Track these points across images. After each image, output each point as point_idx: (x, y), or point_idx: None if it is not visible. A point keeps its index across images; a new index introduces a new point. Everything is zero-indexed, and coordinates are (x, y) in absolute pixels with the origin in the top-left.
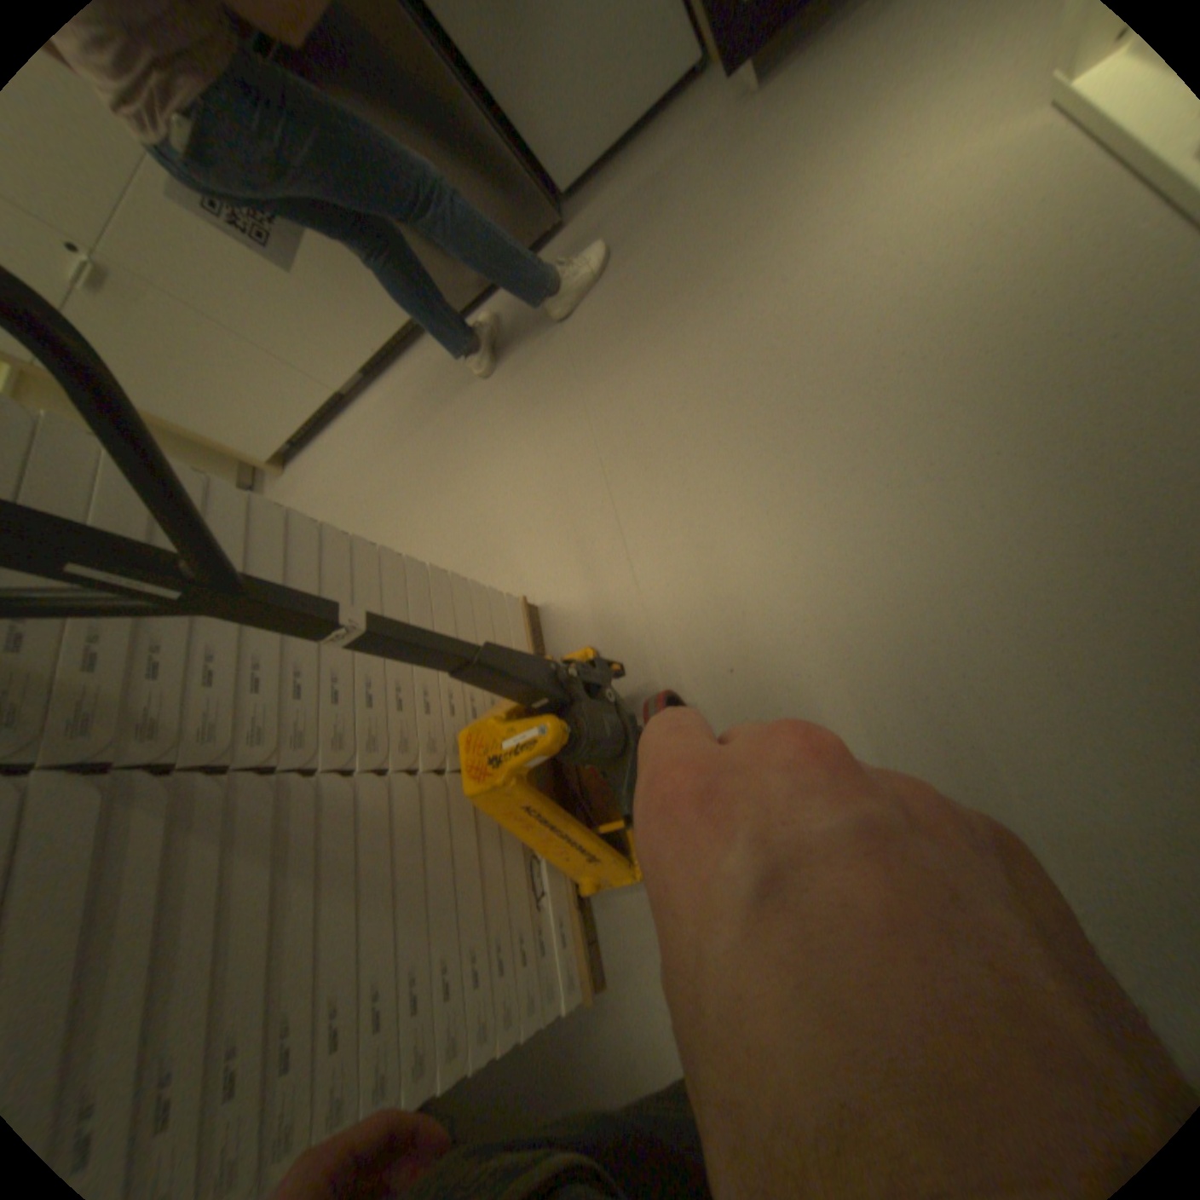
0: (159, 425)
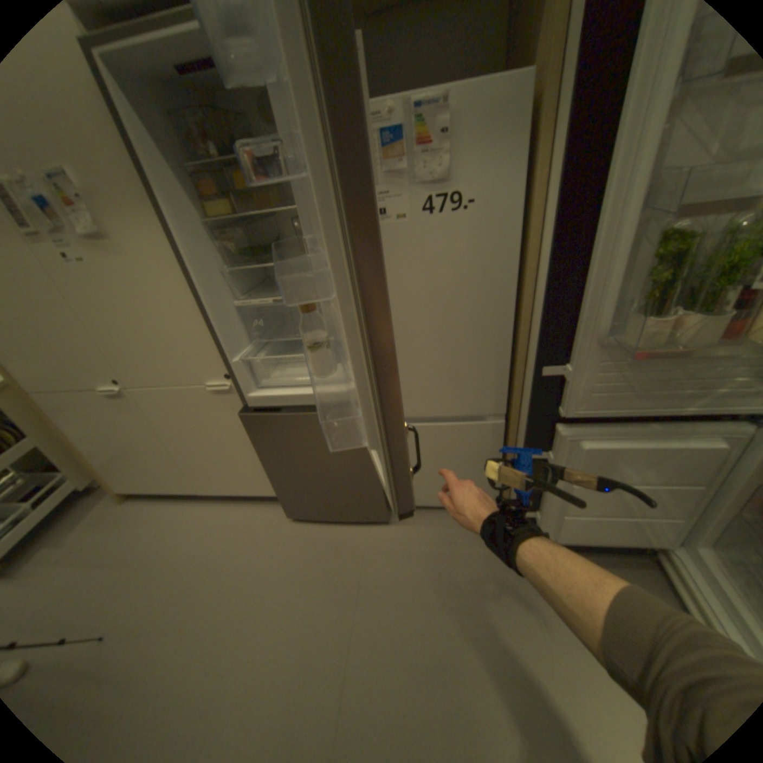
0: (67, 446)
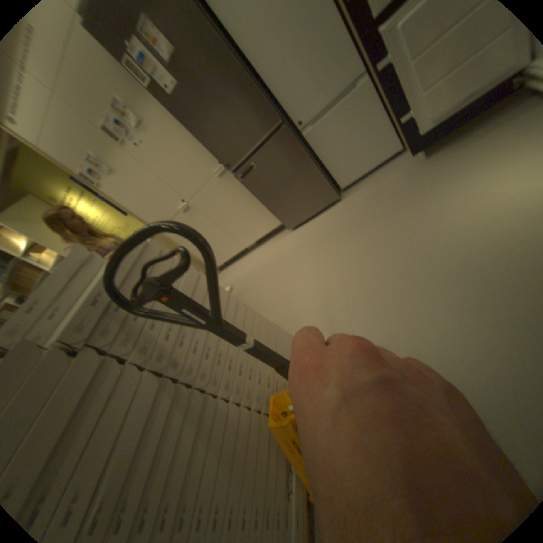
0: None
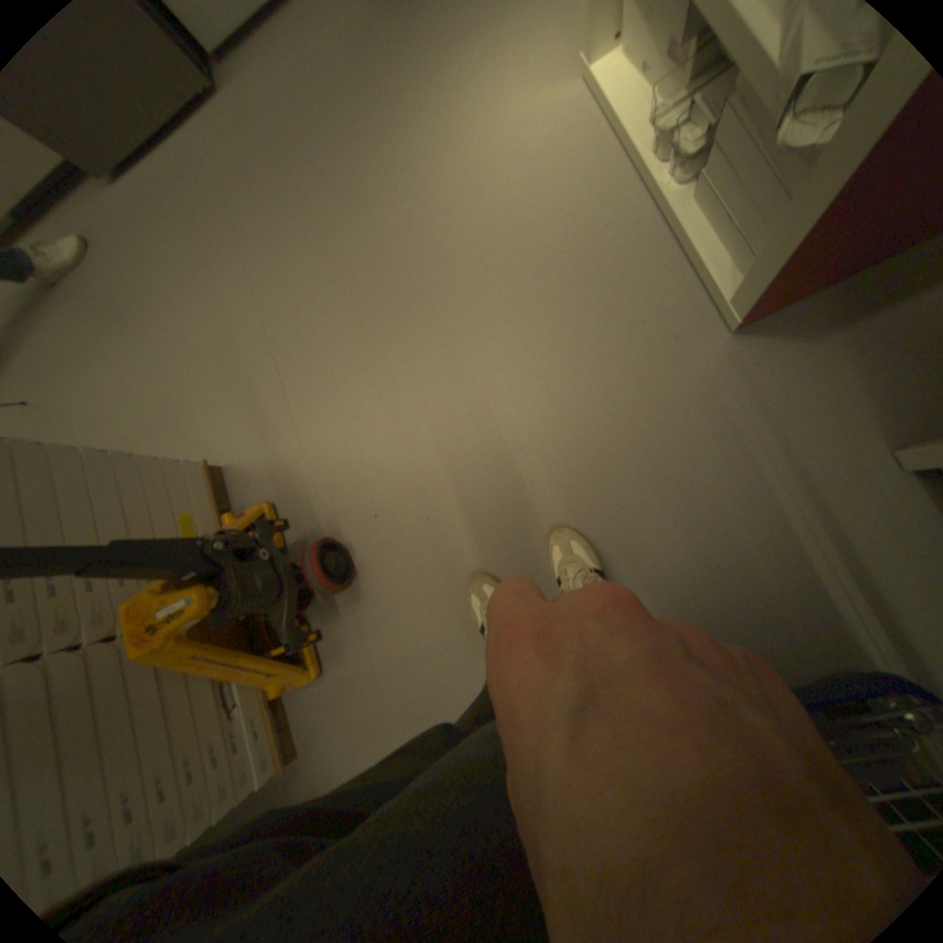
0: None
